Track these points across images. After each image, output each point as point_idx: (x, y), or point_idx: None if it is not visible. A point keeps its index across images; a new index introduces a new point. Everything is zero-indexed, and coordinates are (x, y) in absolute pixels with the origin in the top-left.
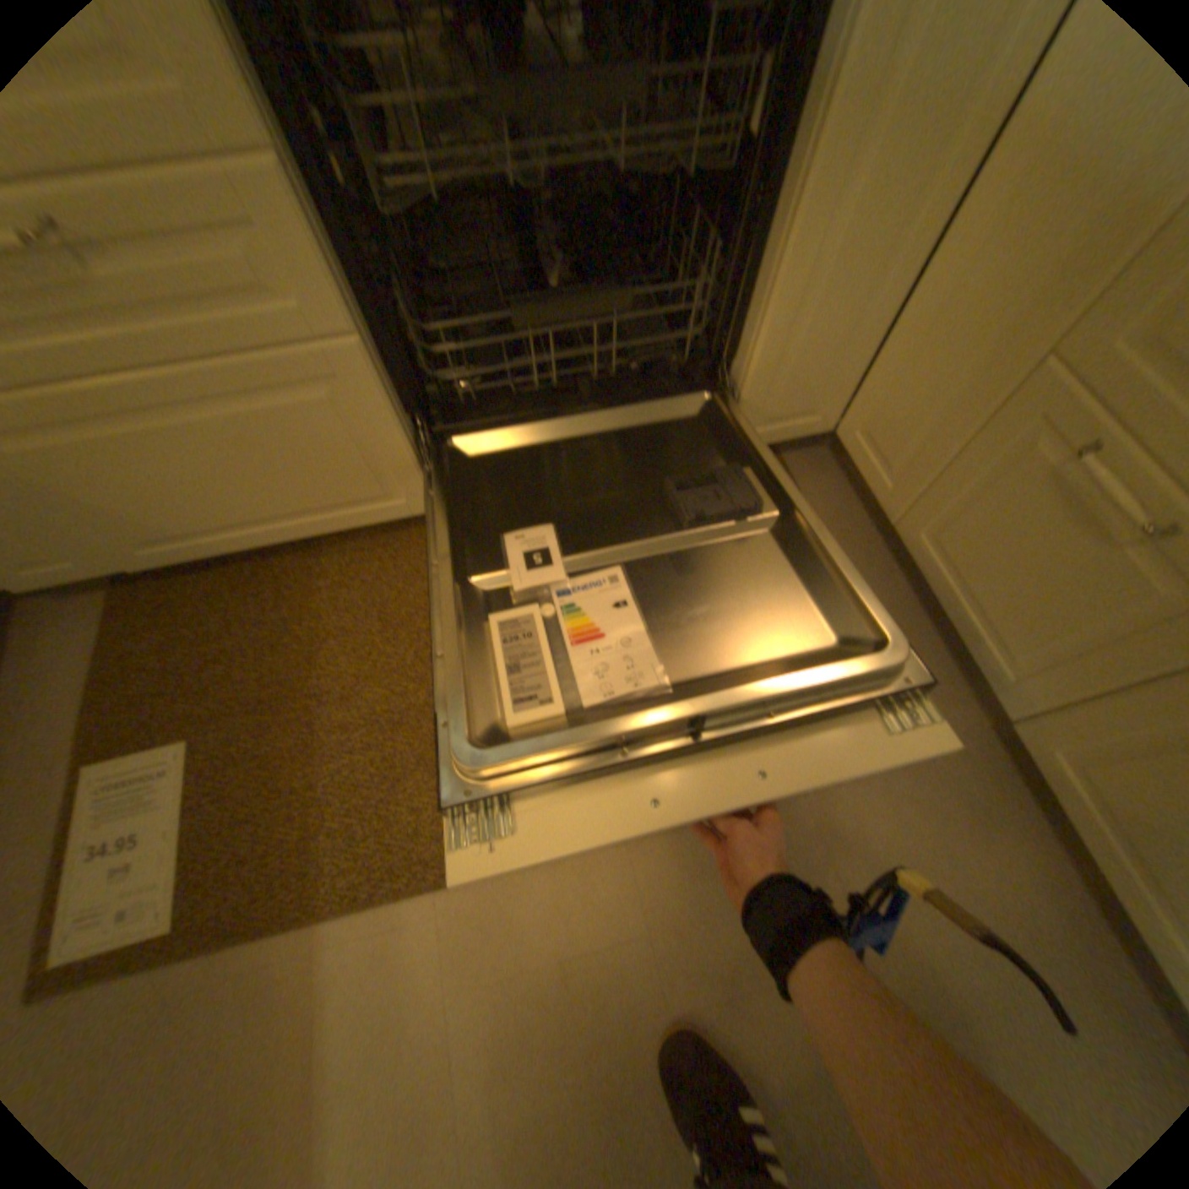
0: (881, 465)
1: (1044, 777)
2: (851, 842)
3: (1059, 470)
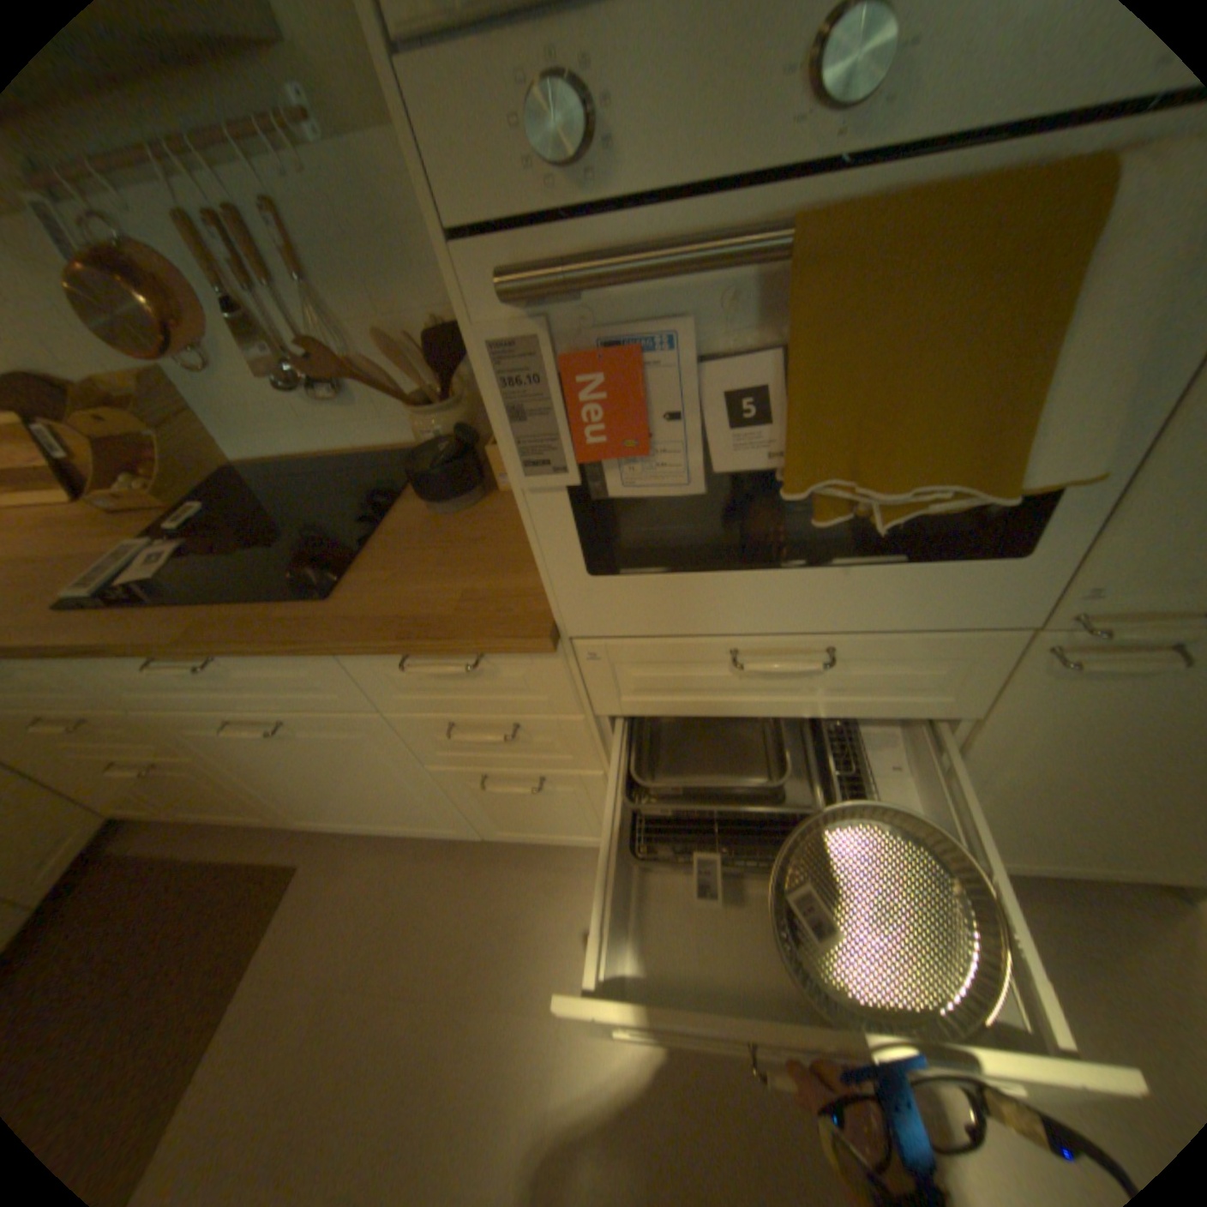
0: (132, 811)
1: (313, 830)
2: (283, 960)
3: (127, 774)
